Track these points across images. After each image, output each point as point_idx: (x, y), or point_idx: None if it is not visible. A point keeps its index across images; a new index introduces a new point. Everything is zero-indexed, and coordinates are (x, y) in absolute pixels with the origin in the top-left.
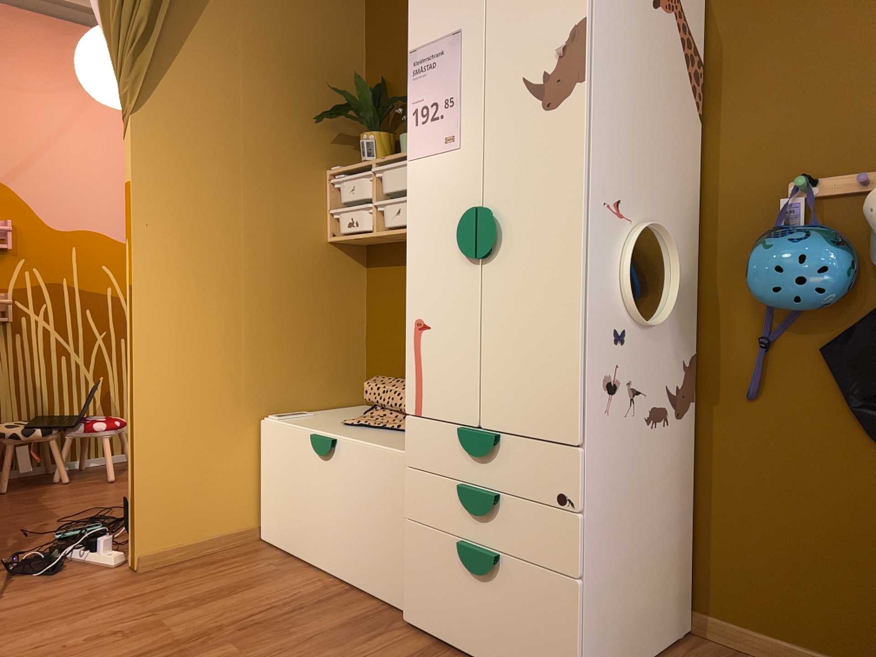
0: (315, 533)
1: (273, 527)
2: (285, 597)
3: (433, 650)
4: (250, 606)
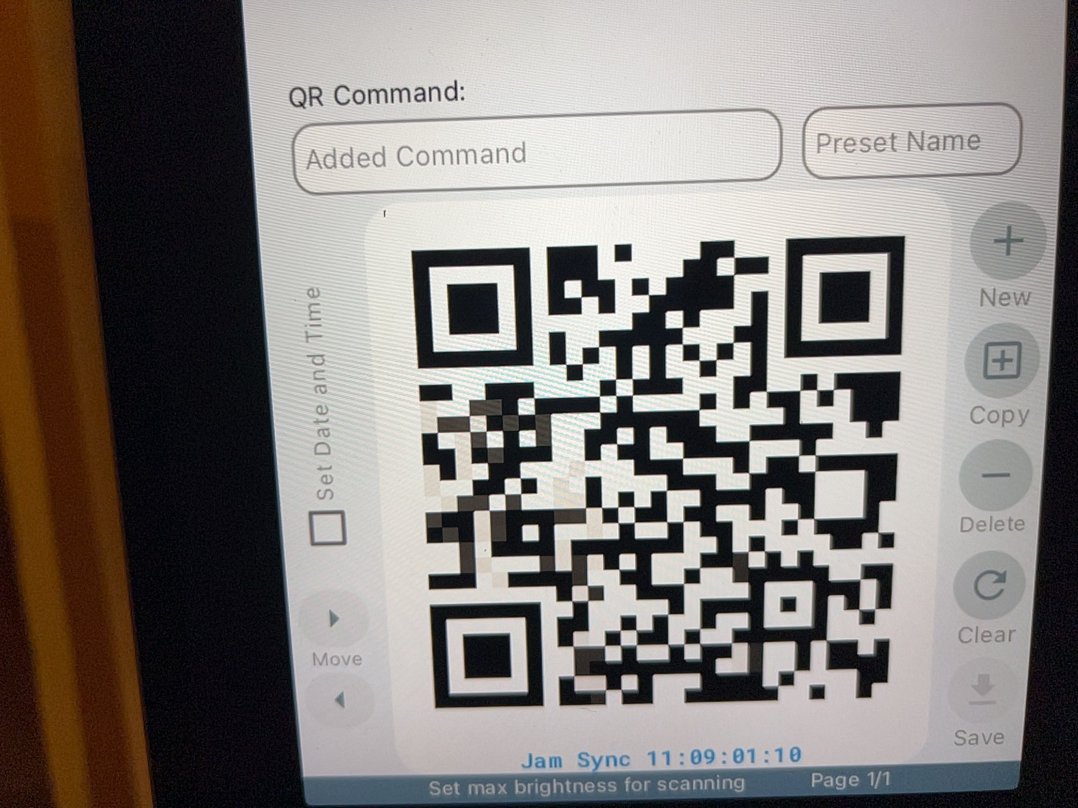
0: None
1: None
2: None
3: None
4: None
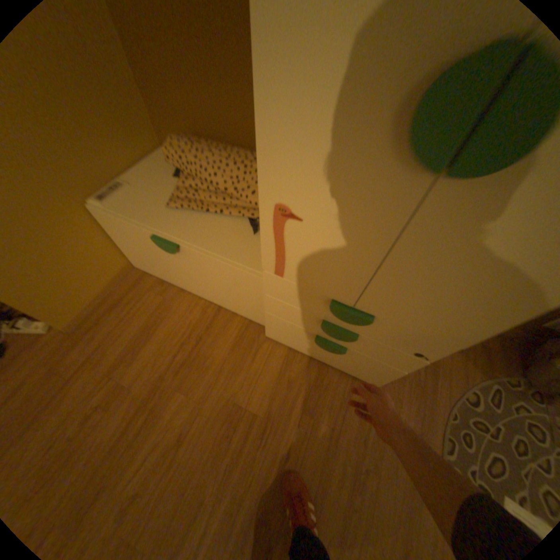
0: (181, 280)
1: (143, 266)
2: (185, 330)
3: (290, 353)
4: (168, 346)
